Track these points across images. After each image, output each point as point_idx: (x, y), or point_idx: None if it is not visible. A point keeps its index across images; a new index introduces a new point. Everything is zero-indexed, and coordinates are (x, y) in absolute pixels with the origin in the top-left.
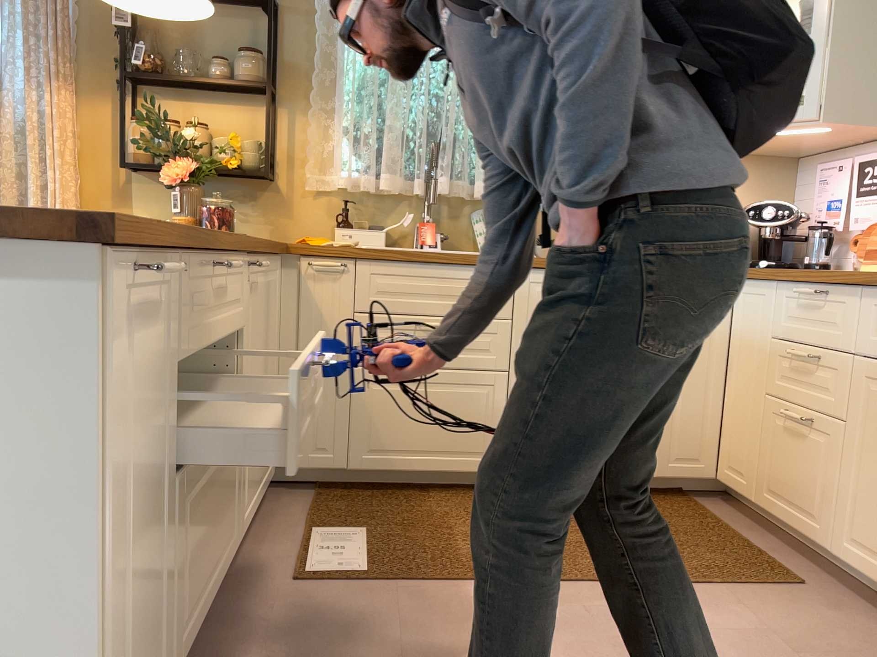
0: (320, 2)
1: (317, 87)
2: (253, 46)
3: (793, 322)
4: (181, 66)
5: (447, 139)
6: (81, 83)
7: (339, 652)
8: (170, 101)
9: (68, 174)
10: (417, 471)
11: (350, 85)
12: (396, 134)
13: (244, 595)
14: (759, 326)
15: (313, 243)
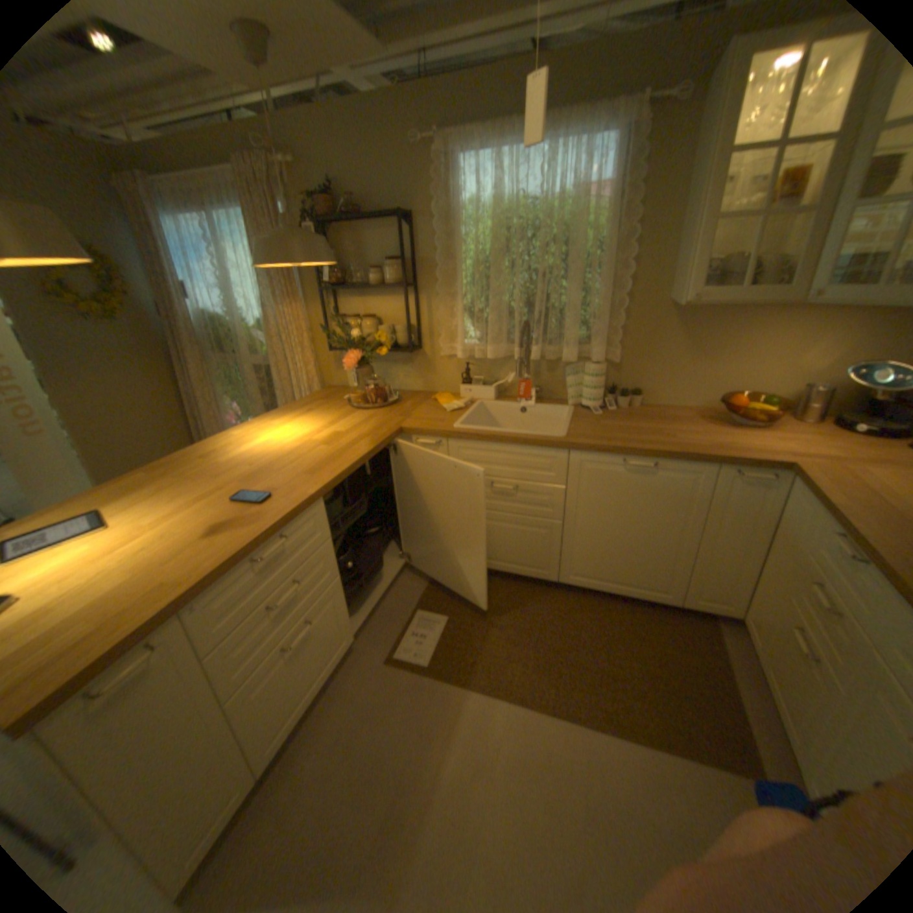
0: (438, 205)
1: (442, 277)
2: (397, 250)
3: (833, 559)
4: (356, 272)
5: (540, 315)
6: (304, 292)
7: (379, 746)
8: (353, 298)
9: (306, 355)
10: (499, 571)
11: (463, 276)
12: (497, 315)
13: (356, 671)
14: (805, 535)
15: (441, 403)
